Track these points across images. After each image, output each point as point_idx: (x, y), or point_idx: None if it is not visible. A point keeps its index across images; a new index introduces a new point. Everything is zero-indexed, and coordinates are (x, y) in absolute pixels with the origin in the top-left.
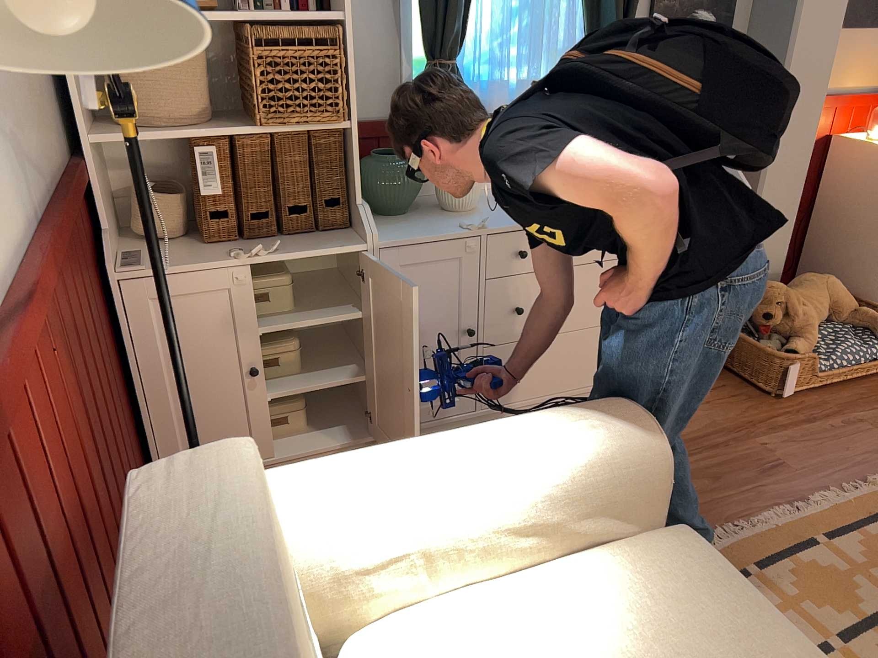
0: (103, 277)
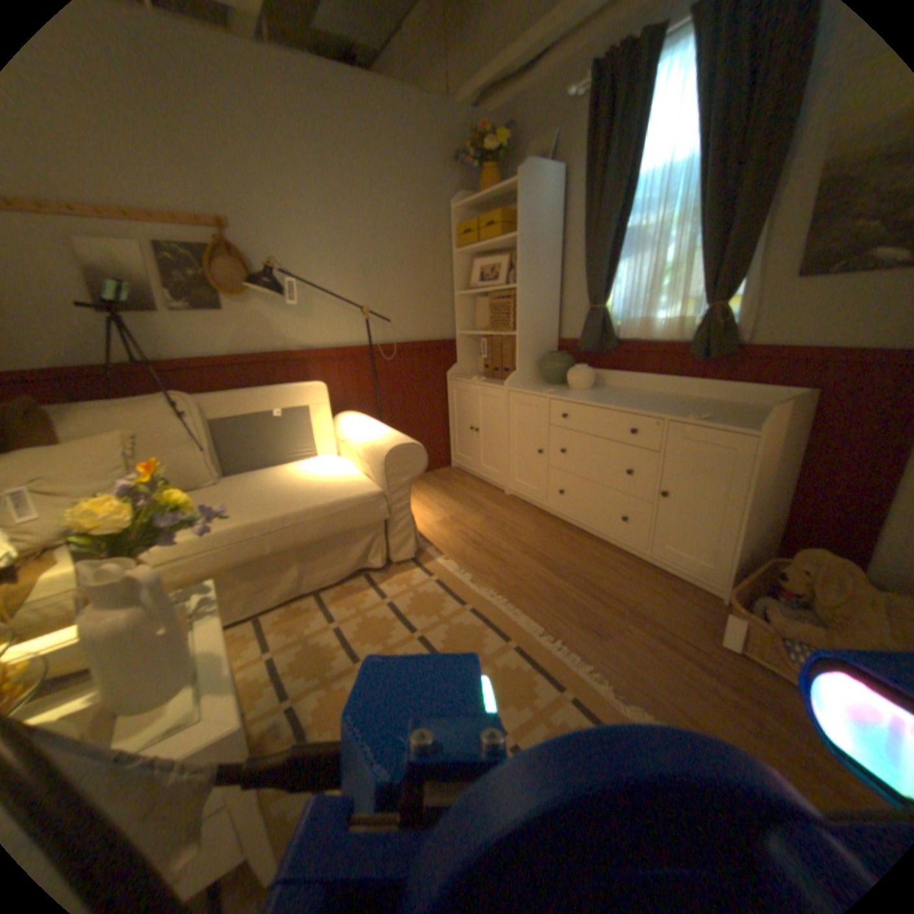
0: (446, 376)
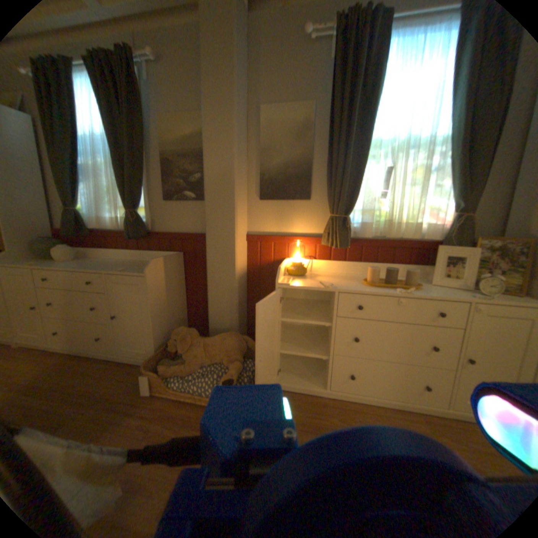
0: None
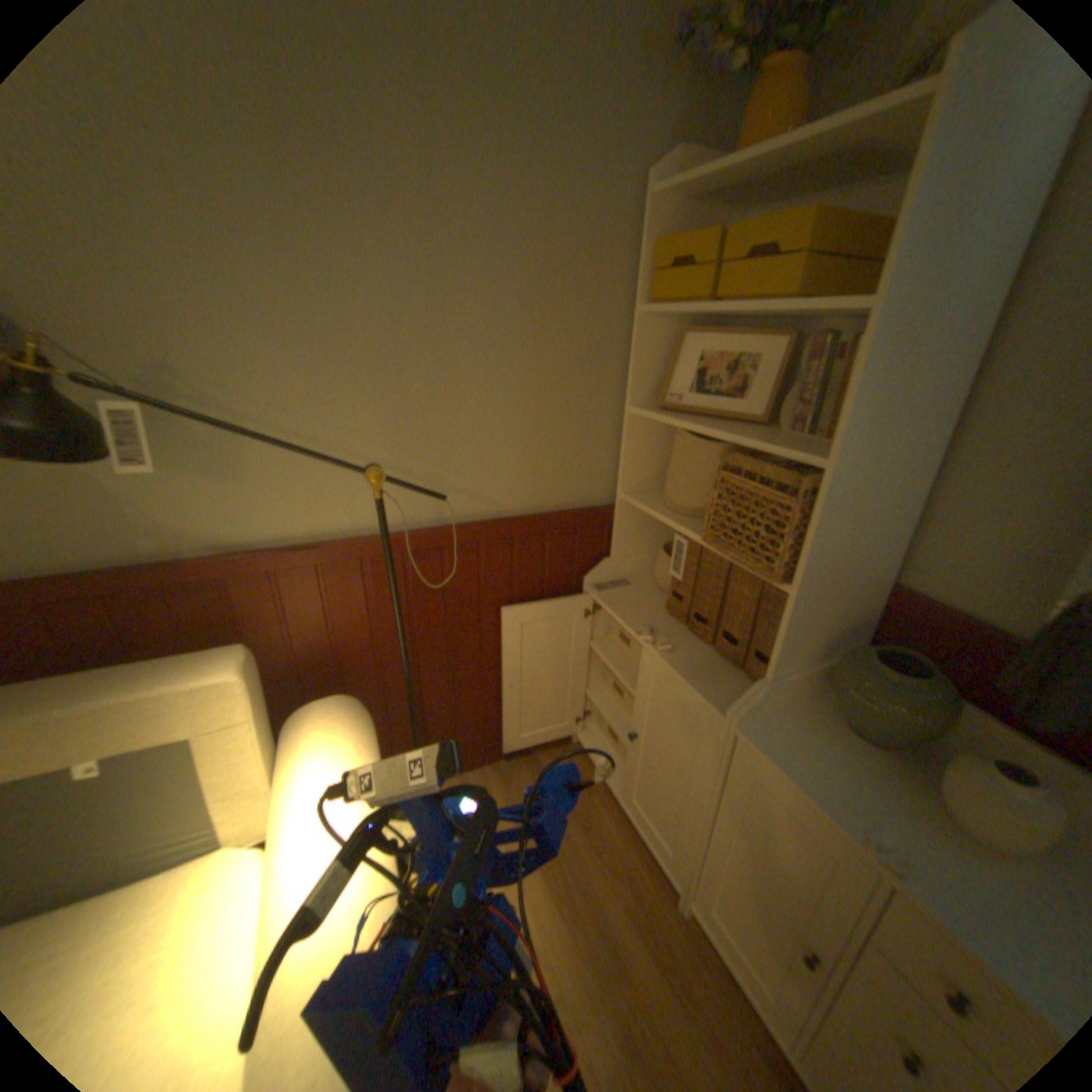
0: (584, 583)
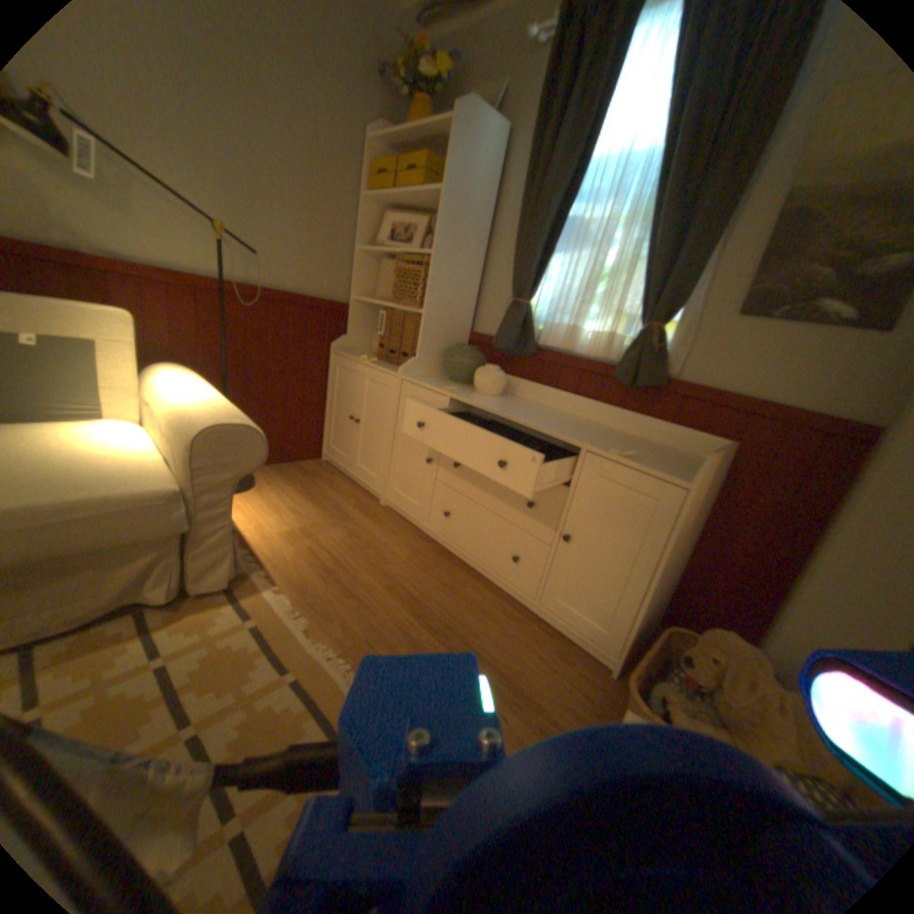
0: (331, 349)
